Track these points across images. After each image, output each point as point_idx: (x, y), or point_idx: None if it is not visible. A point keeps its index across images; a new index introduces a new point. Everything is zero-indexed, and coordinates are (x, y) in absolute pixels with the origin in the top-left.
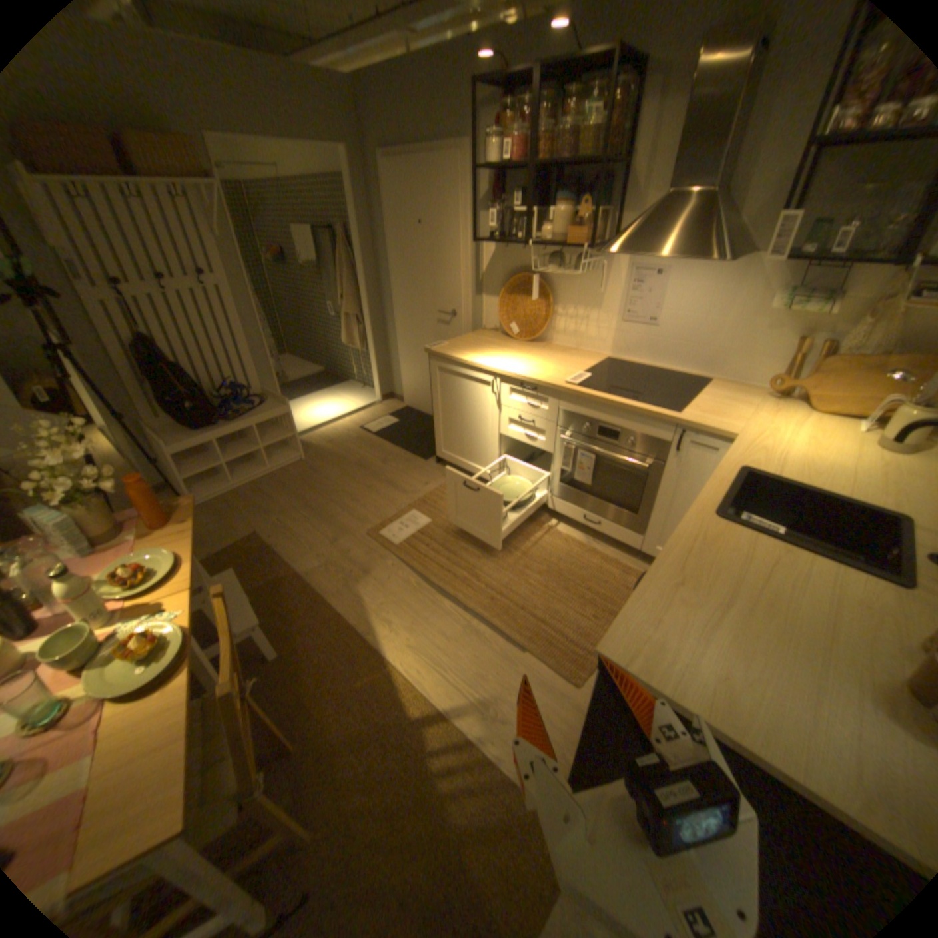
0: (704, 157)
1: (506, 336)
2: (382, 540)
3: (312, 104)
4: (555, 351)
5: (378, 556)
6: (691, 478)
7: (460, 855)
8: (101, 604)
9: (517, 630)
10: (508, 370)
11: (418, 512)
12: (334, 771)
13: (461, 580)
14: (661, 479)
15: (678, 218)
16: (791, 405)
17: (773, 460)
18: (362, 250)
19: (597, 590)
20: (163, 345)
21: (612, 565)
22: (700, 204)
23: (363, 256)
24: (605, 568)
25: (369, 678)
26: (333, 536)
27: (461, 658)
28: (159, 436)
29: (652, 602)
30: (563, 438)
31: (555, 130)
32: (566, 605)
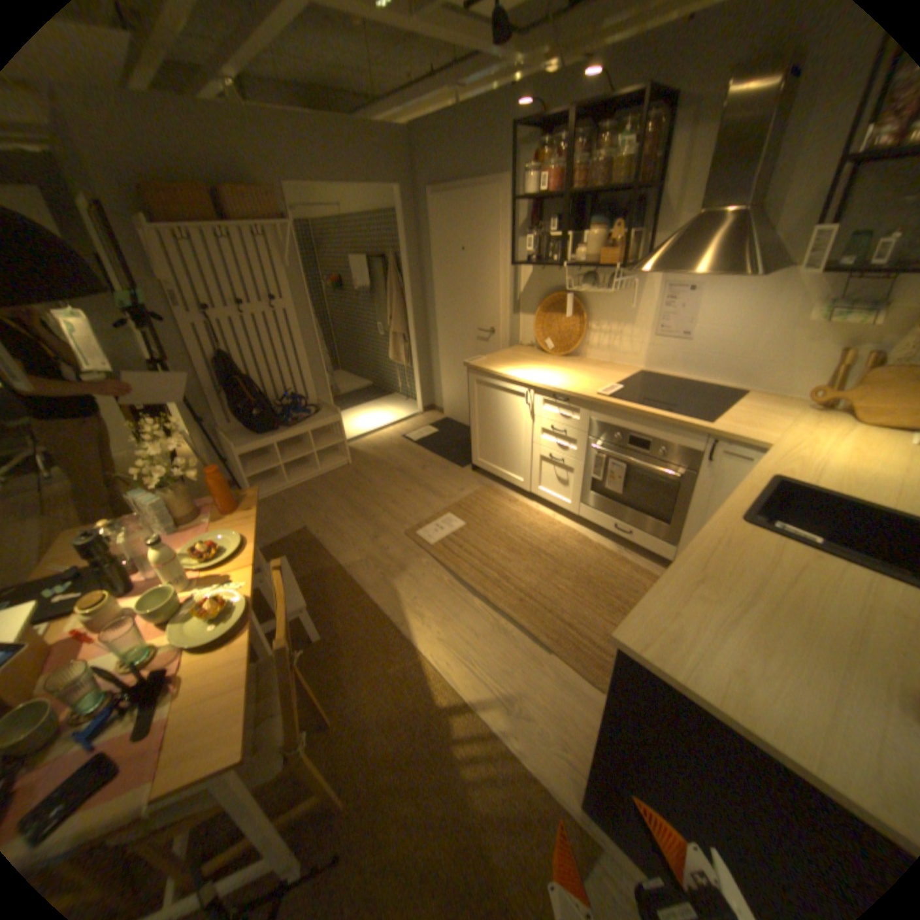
0: (736, 179)
1: (541, 351)
2: (418, 541)
3: (372, 152)
4: (589, 365)
5: (414, 555)
6: (725, 489)
7: (480, 843)
8: (181, 575)
9: (544, 632)
10: (541, 382)
11: (453, 516)
12: (365, 749)
13: (491, 581)
14: (694, 490)
15: (708, 237)
16: (834, 417)
17: (810, 470)
18: (410, 276)
19: (626, 599)
20: (238, 361)
21: (643, 576)
22: (731, 223)
23: (411, 281)
24: (636, 579)
25: (401, 667)
26: (374, 534)
27: (488, 655)
28: (230, 440)
29: (669, 599)
30: (594, 447)
31: (589, 162)
32: (595, 612)
